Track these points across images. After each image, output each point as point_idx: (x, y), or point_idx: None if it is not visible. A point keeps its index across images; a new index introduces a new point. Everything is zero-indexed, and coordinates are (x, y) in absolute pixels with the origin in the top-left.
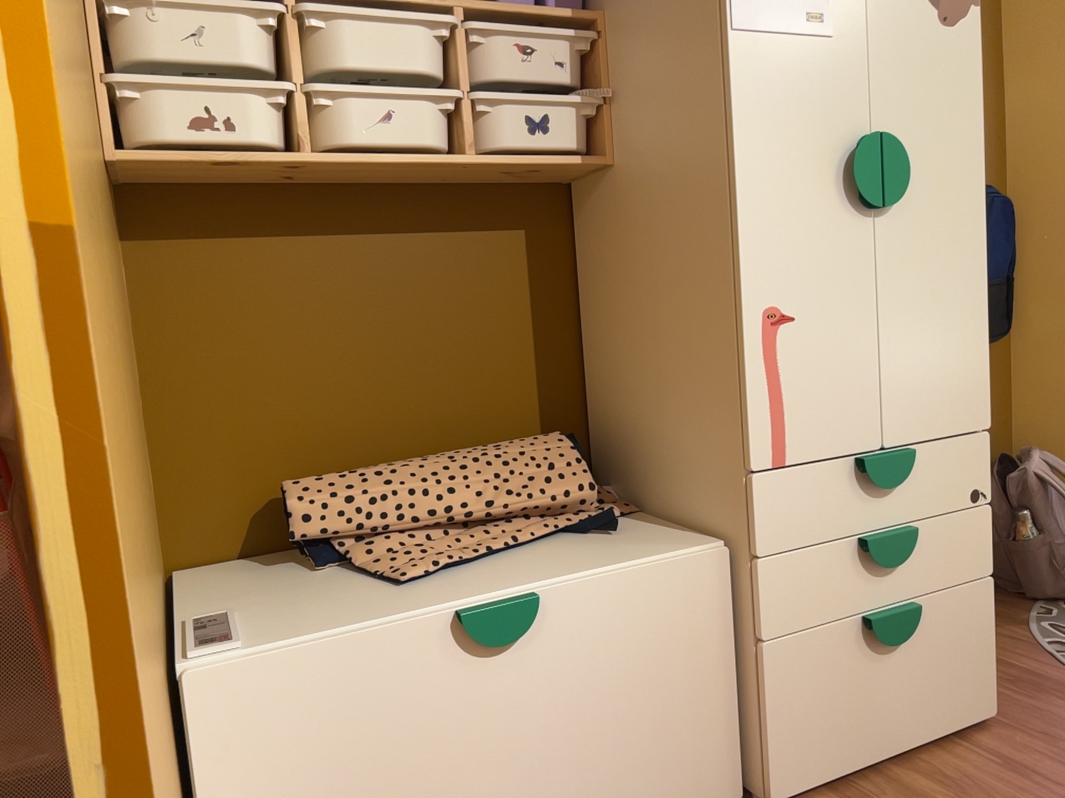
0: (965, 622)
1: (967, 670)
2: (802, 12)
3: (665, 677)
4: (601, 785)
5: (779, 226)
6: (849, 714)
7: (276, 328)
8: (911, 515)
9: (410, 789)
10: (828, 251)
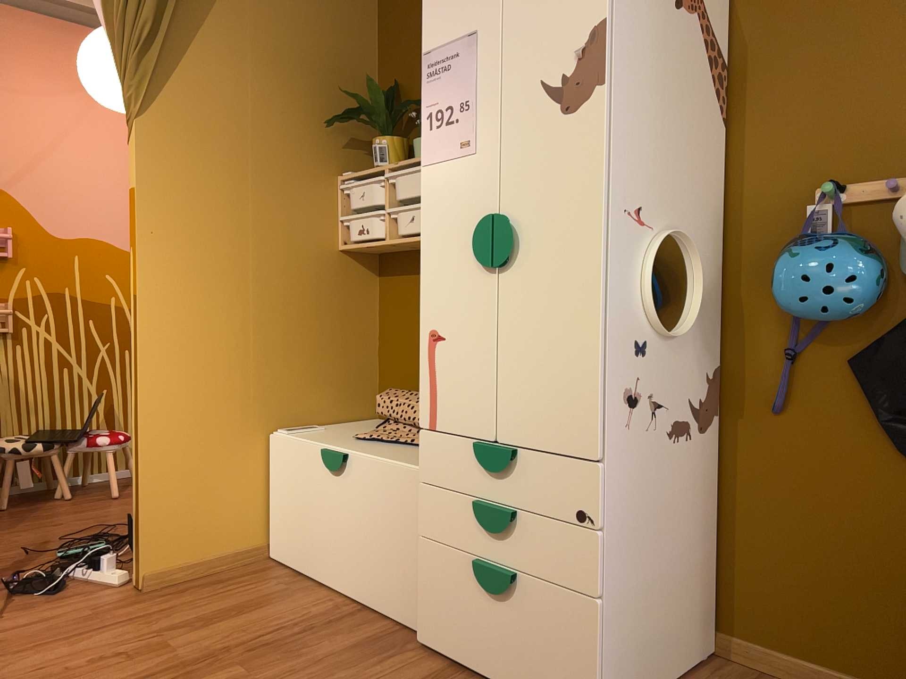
0: (564, 624)
1: (564, 668)
2: (458, 142)
3: (391, 530)
4: (364, 567)
5: (439, 279)
6: (464, 623)
7: (415, 317)
8: (518, 504)
9: (309, 515)
10: (465, 296)
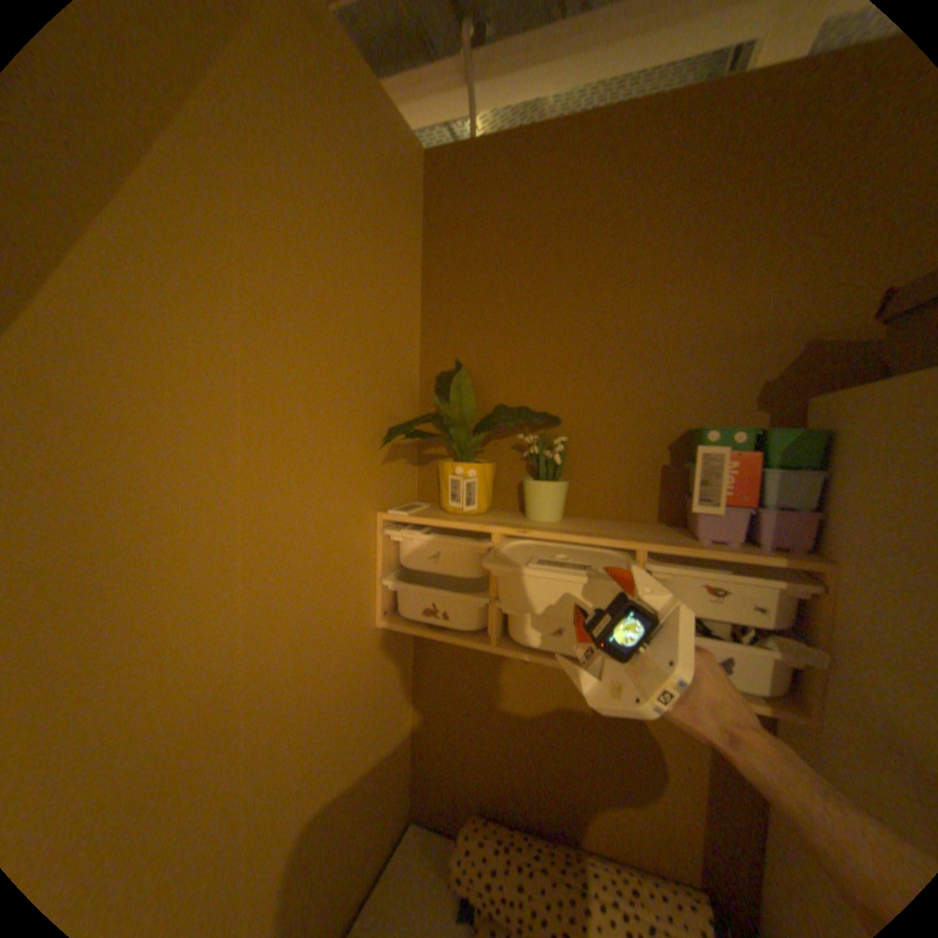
0: None
1: None
2: None
3: None
4: None
5: None
6: None
7: (490, 705)
8: None
9: None
10: None
